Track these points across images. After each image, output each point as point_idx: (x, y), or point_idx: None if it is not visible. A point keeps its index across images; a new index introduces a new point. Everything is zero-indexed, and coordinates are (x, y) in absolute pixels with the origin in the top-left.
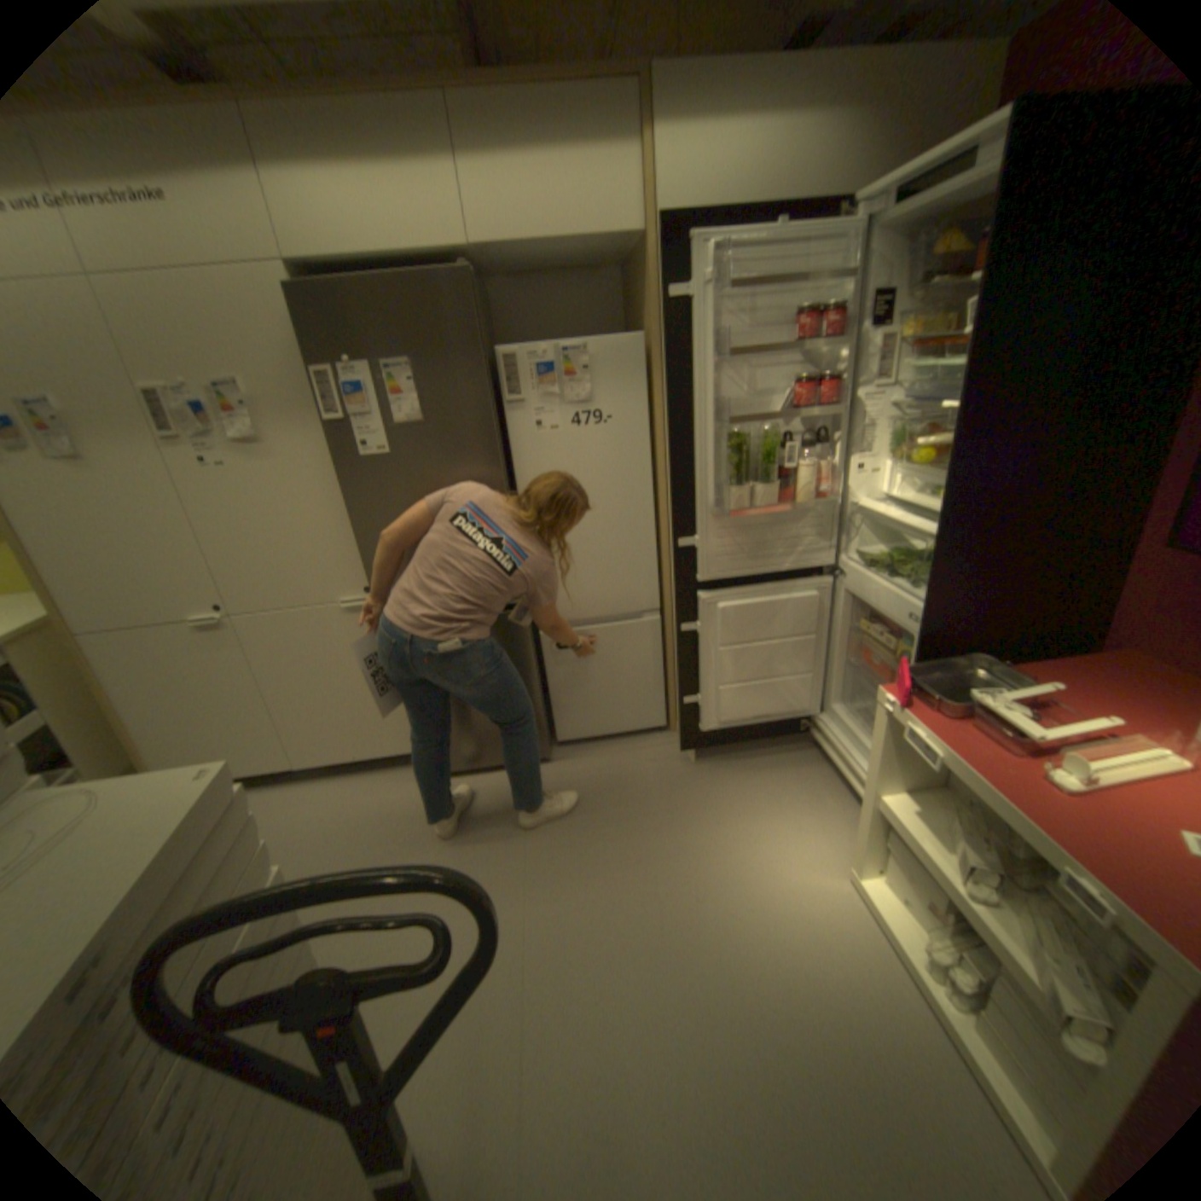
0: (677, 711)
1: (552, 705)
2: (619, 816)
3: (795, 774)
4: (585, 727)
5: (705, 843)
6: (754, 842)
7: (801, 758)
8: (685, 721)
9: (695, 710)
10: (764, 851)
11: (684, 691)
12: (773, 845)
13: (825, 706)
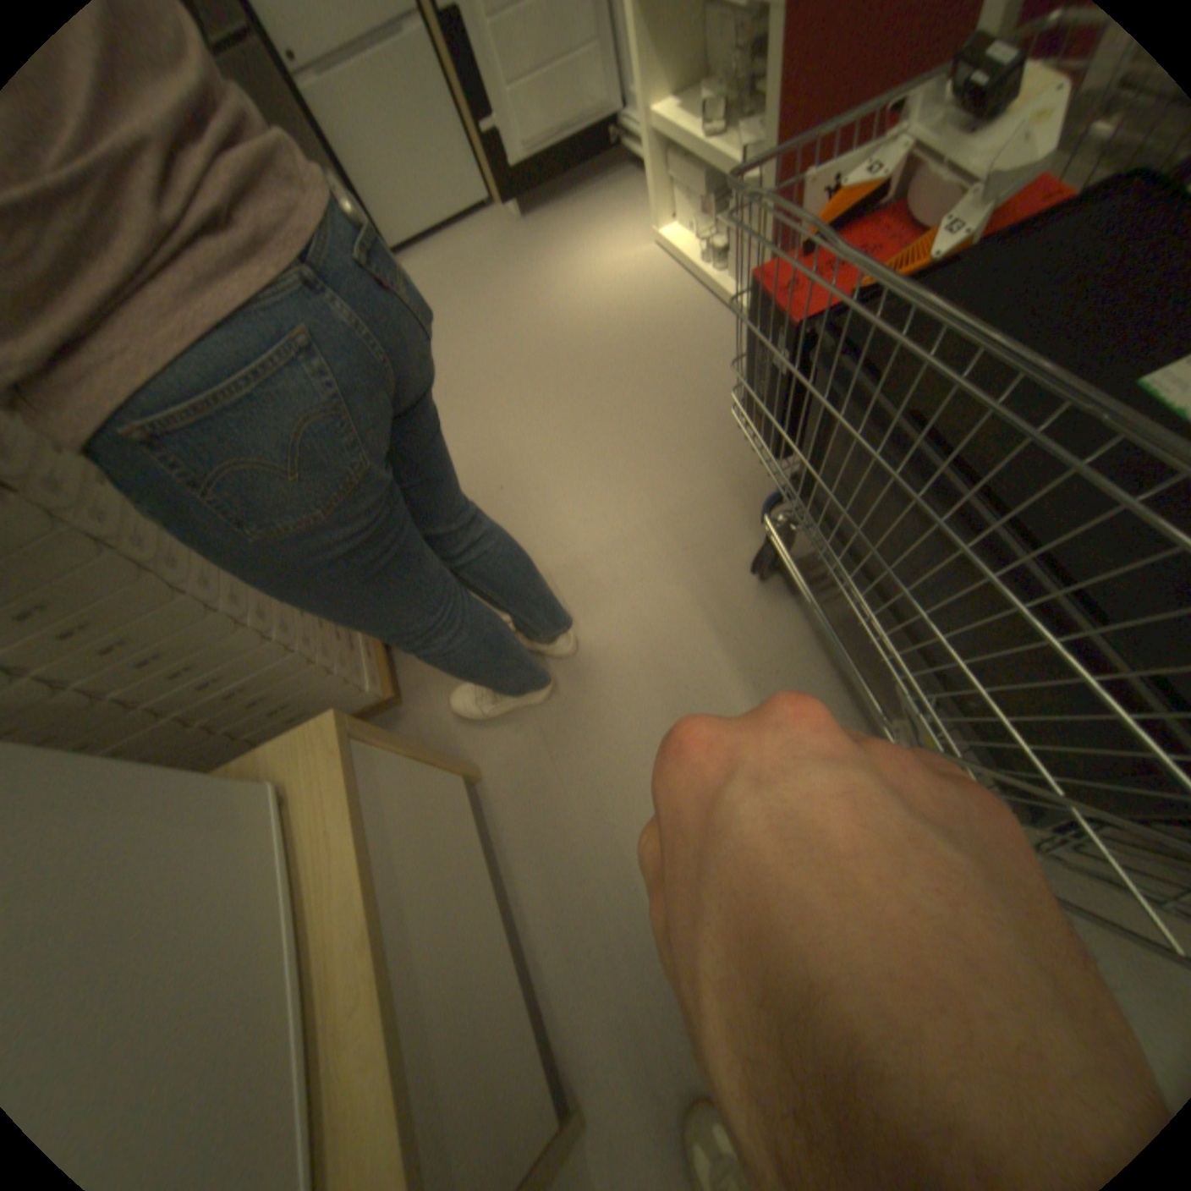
0: (491, 162)
1: (361, 194)
2: (462, 274)
3: (613, 184)
4: (408, 216)
5: (538, 260)
6: (578, 244)
7: (619, 170)
8: (492, 152)
9: (497, 133)
10: (587, 246)
11: (476, 107)
12: (595, 239)
13: (626, 86)
